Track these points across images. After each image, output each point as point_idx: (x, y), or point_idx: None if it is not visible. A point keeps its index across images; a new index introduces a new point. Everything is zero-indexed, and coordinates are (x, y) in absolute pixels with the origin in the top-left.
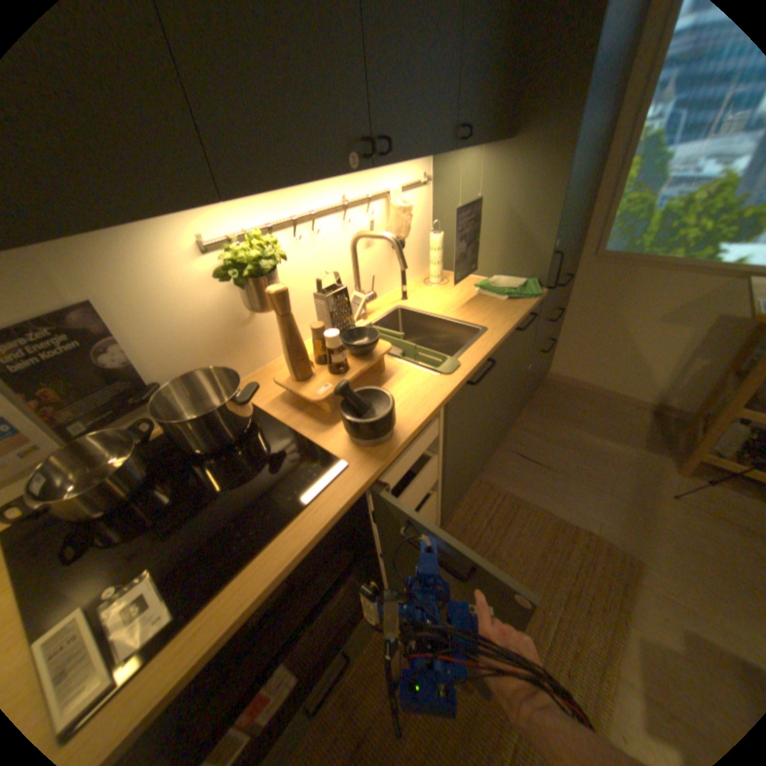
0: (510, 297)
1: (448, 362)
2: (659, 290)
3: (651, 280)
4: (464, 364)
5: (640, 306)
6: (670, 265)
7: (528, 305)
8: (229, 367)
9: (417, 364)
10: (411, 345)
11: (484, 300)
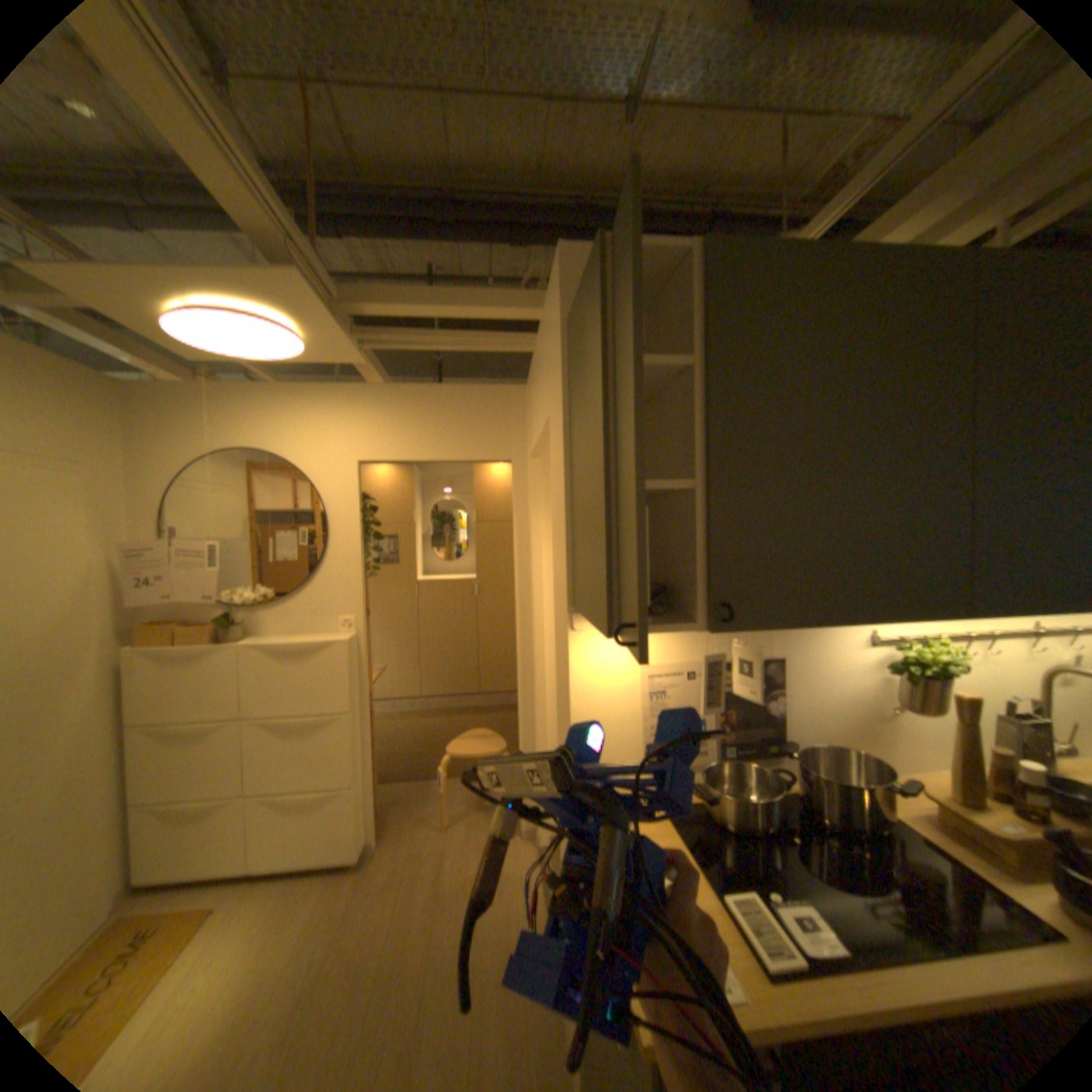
0: None
1: None
2: None
3: None
4: None
5: None
6: None
7: None
8: (874, 756)
9: None
10: None
11: None
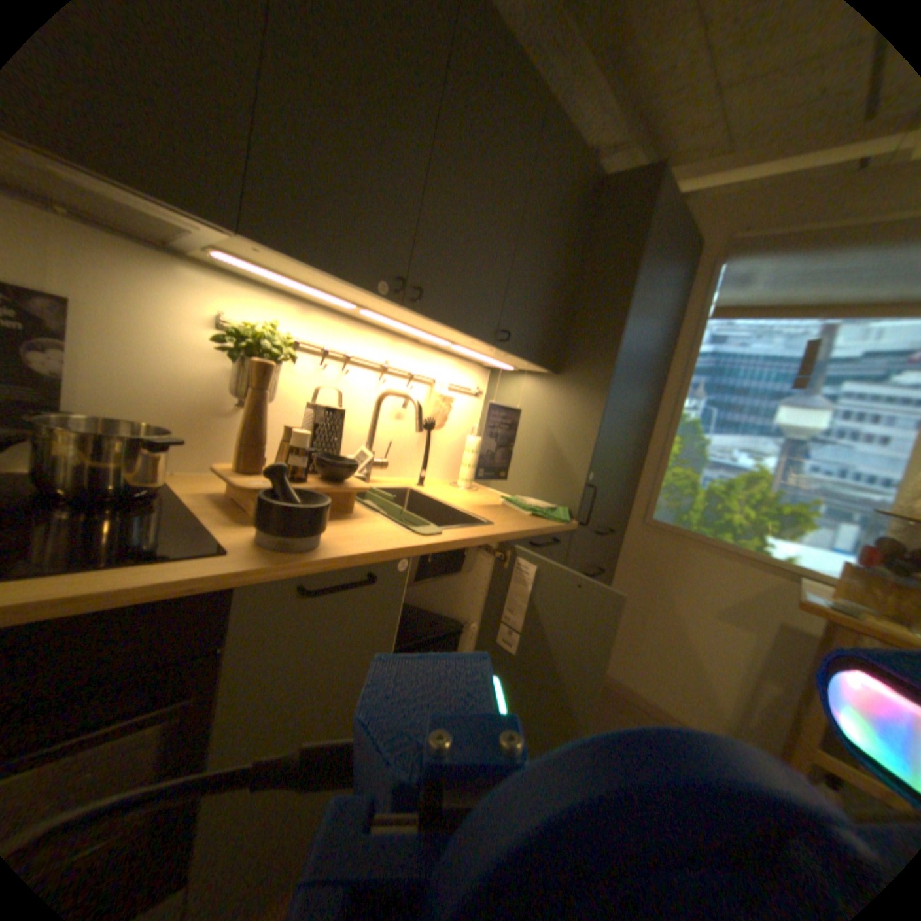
0: (532, 511)
1: (428, 525)
2: (711, 575)
3: (701, 560)
4: (446, 534)
5: (693, 590)
6: (719, 548)
7: (551, 525)
8: (167, 430)
9: (392, 518)
10: (397, 506)
11: (505, 507)
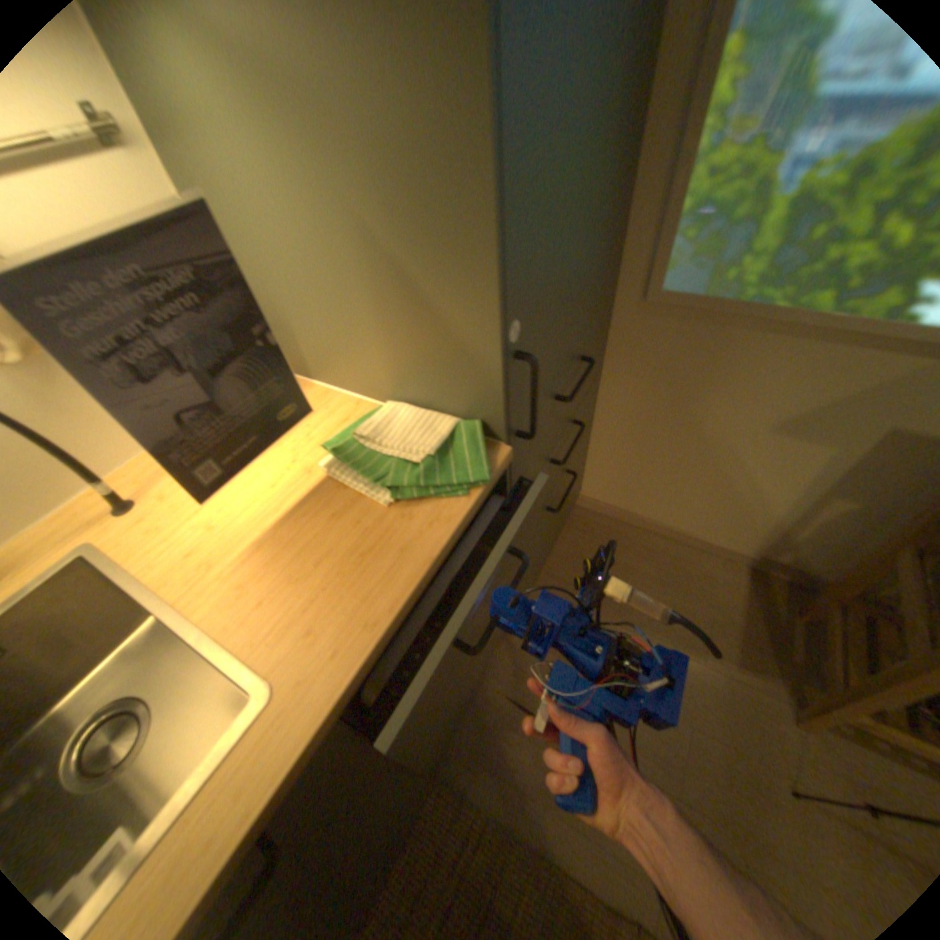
0: (399, 495)
1: None
2: (774, 375)
3: (759, 353)
4: None
5: (735, 402)
6: (801, 325)
7: (452, 515)
8: None
9: None
10: None
11: (336, 502)
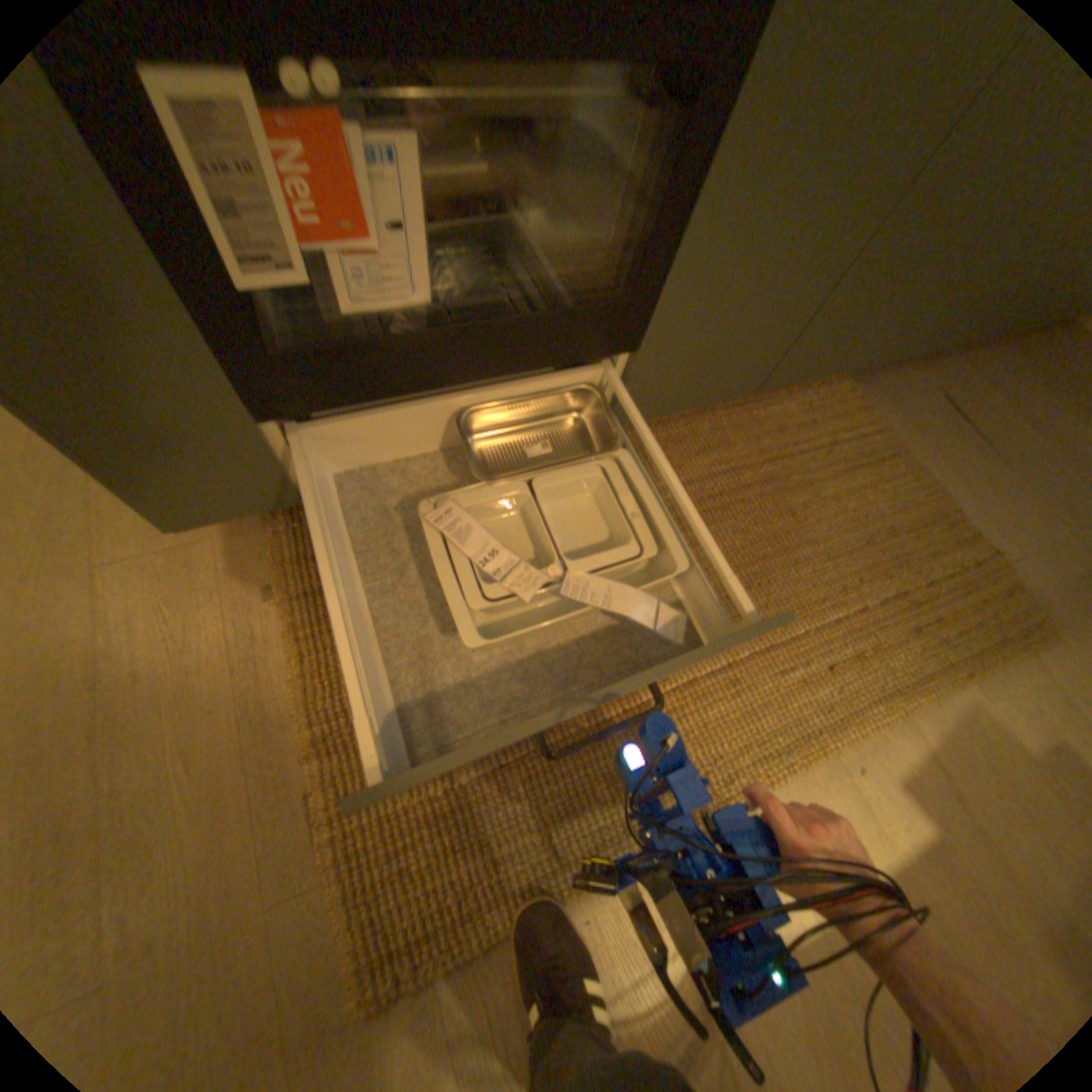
0: None
1: None
2: None
3: None
4: None
5: None
6: None
7: None
8: None
9: None
10: None
11: None
